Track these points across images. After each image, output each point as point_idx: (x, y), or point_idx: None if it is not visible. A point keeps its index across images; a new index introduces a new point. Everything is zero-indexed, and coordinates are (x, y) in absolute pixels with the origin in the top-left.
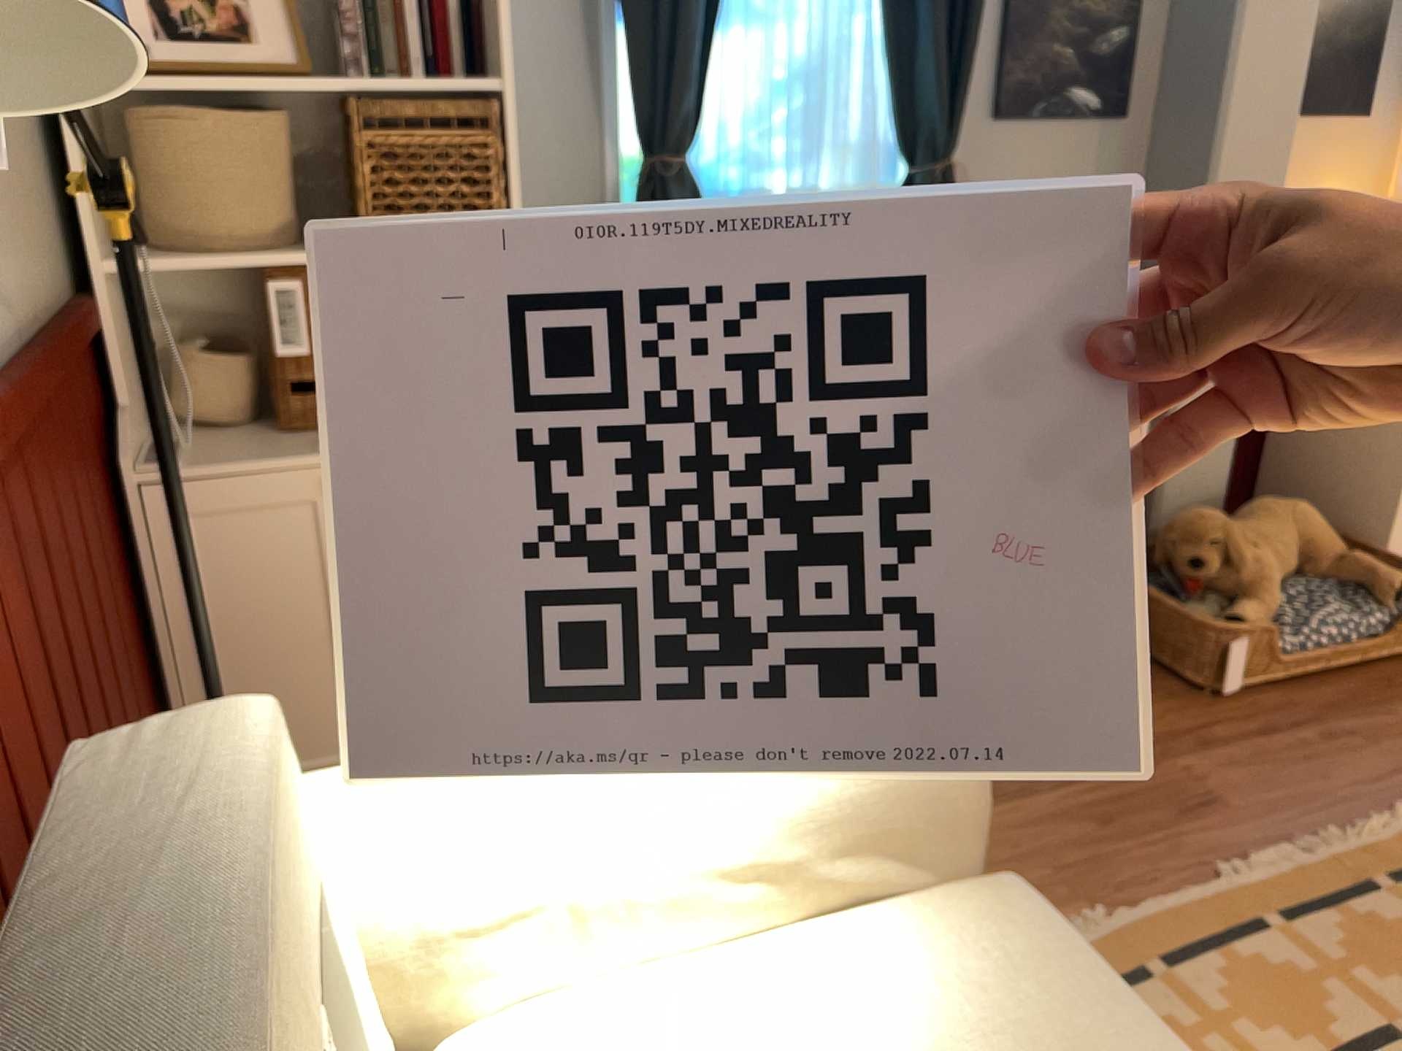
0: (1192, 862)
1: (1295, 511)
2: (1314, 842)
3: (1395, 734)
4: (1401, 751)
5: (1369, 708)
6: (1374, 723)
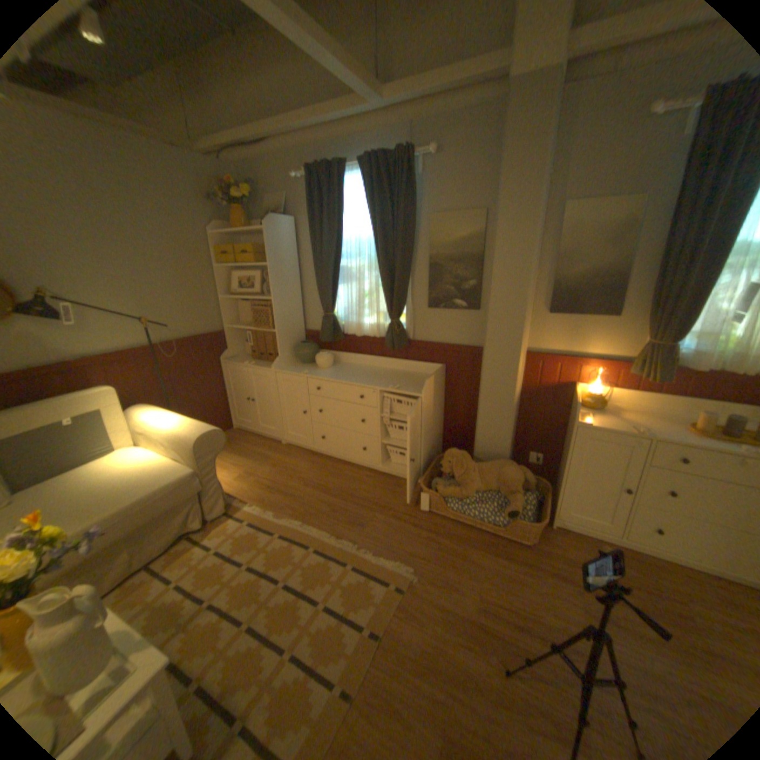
0: (327, 531)
1: (502, 469)
2: (357, 550)
3: (449, 554)
4: (438, 558)
5: (462, 545)
6: (451, 548)
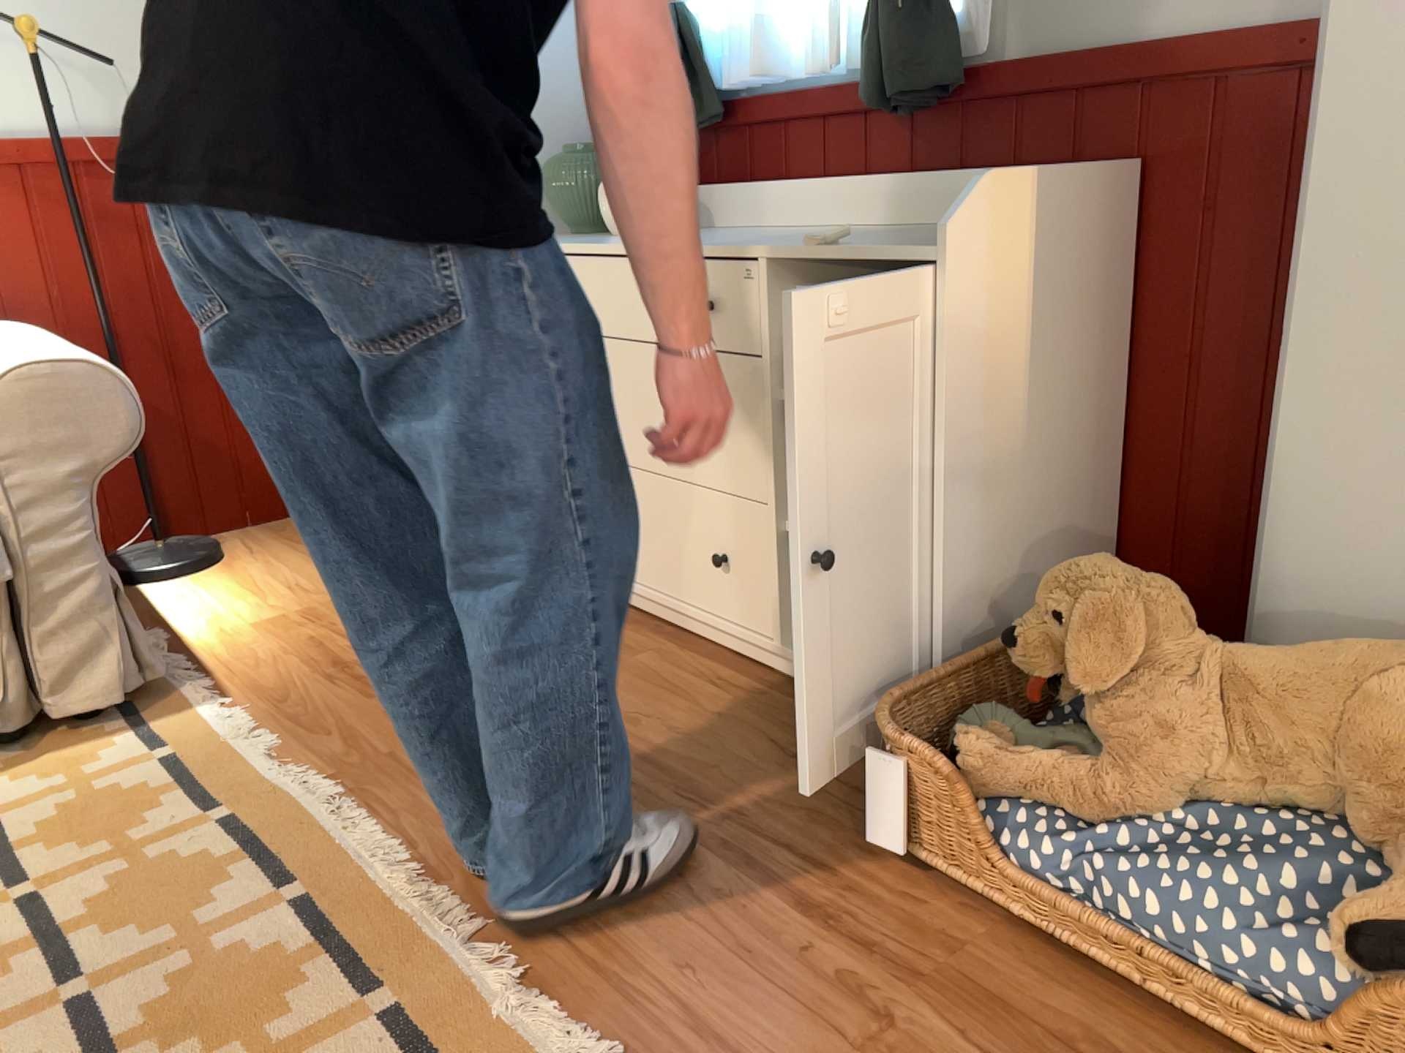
0: (419, 838)
1: (1384, 675)
2: (479, 939)
3: None
4: None
5: None
6: None
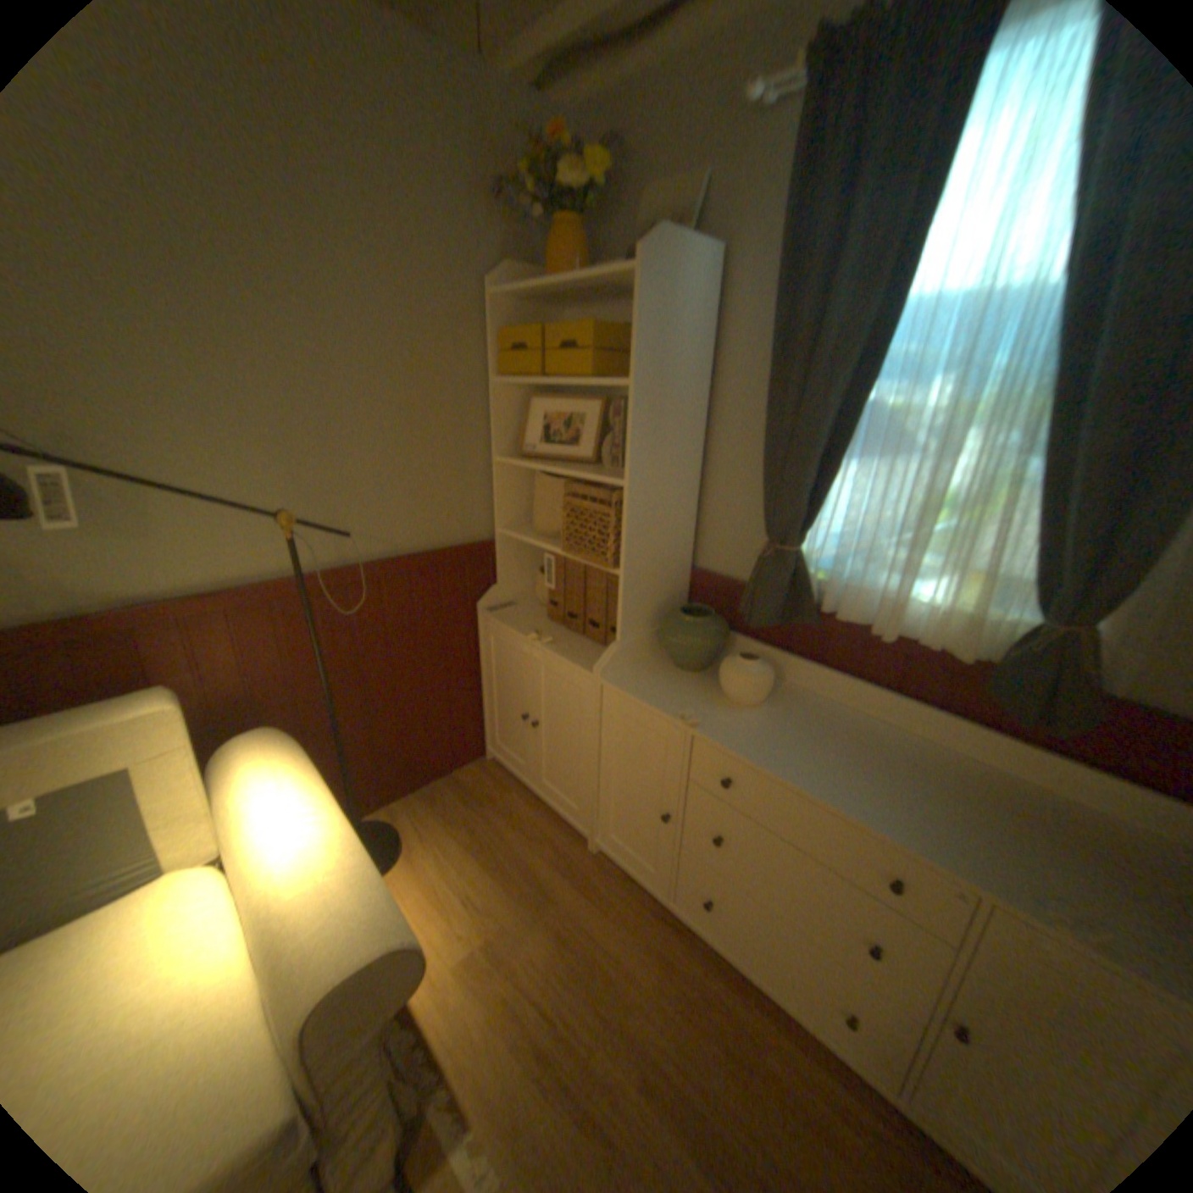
0: None
1: None
2: None
3: None
4: None
5: None
6: None
